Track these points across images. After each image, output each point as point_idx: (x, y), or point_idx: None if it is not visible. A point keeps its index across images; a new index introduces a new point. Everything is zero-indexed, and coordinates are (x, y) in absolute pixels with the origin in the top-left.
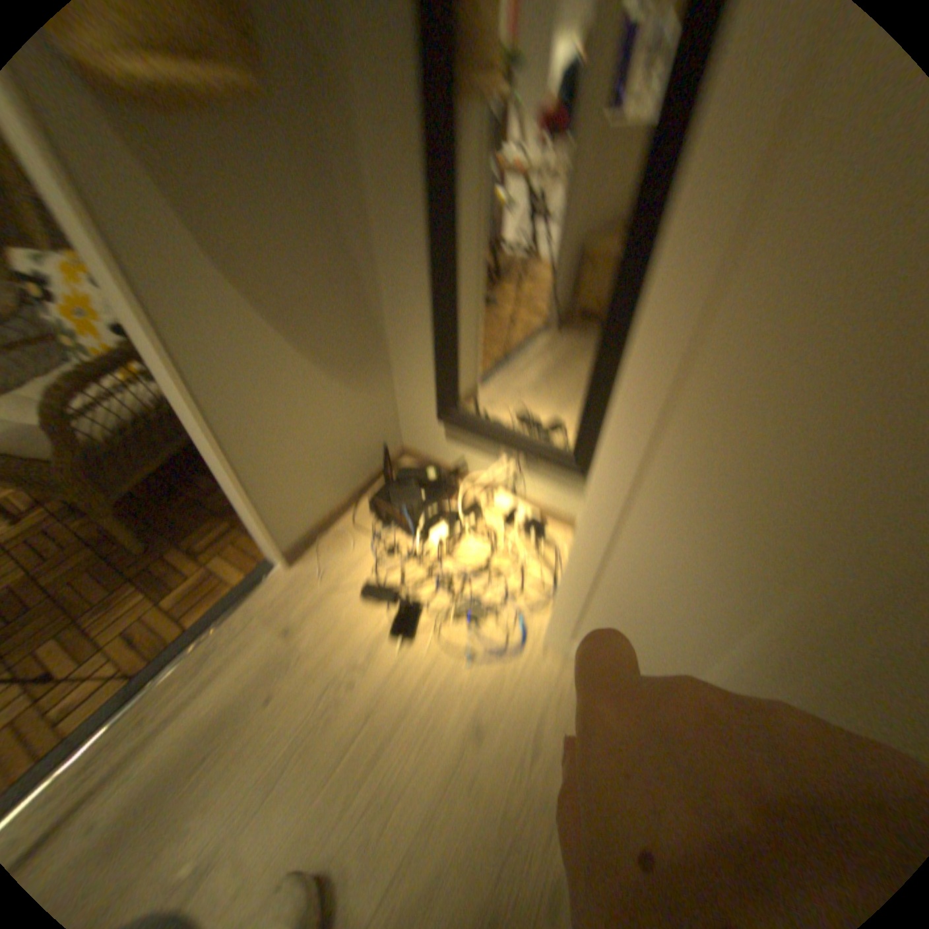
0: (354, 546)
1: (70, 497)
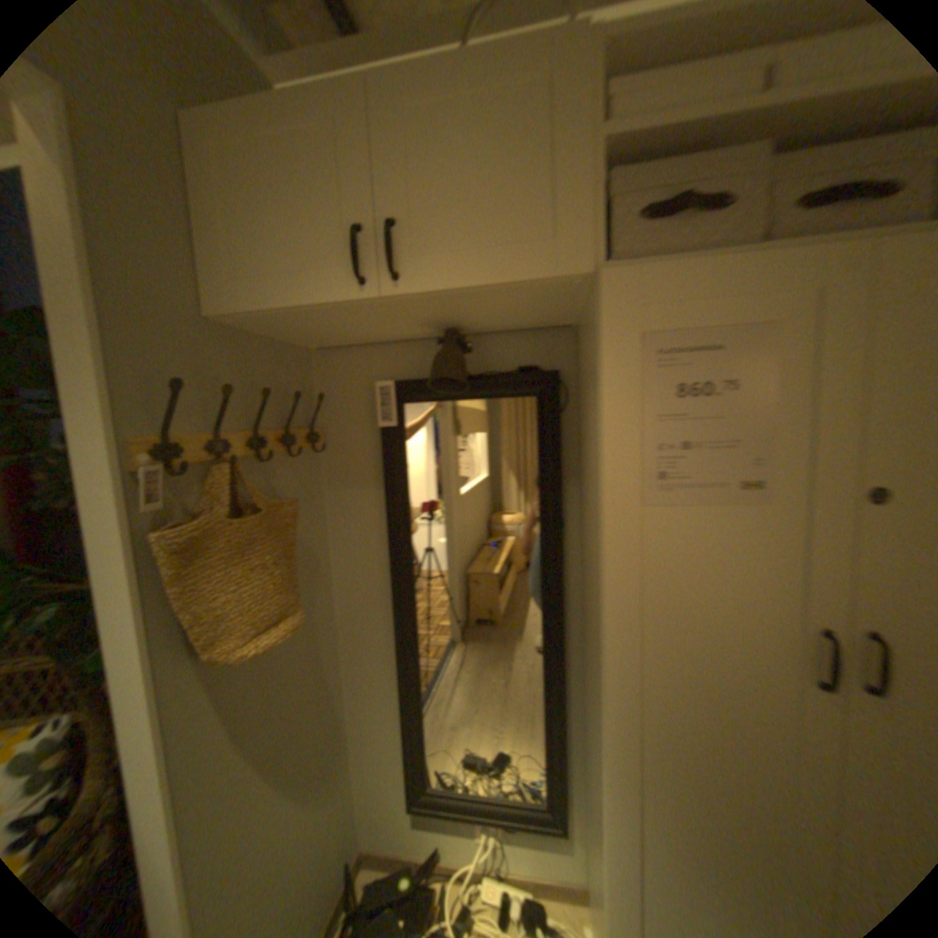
0: None
1: None
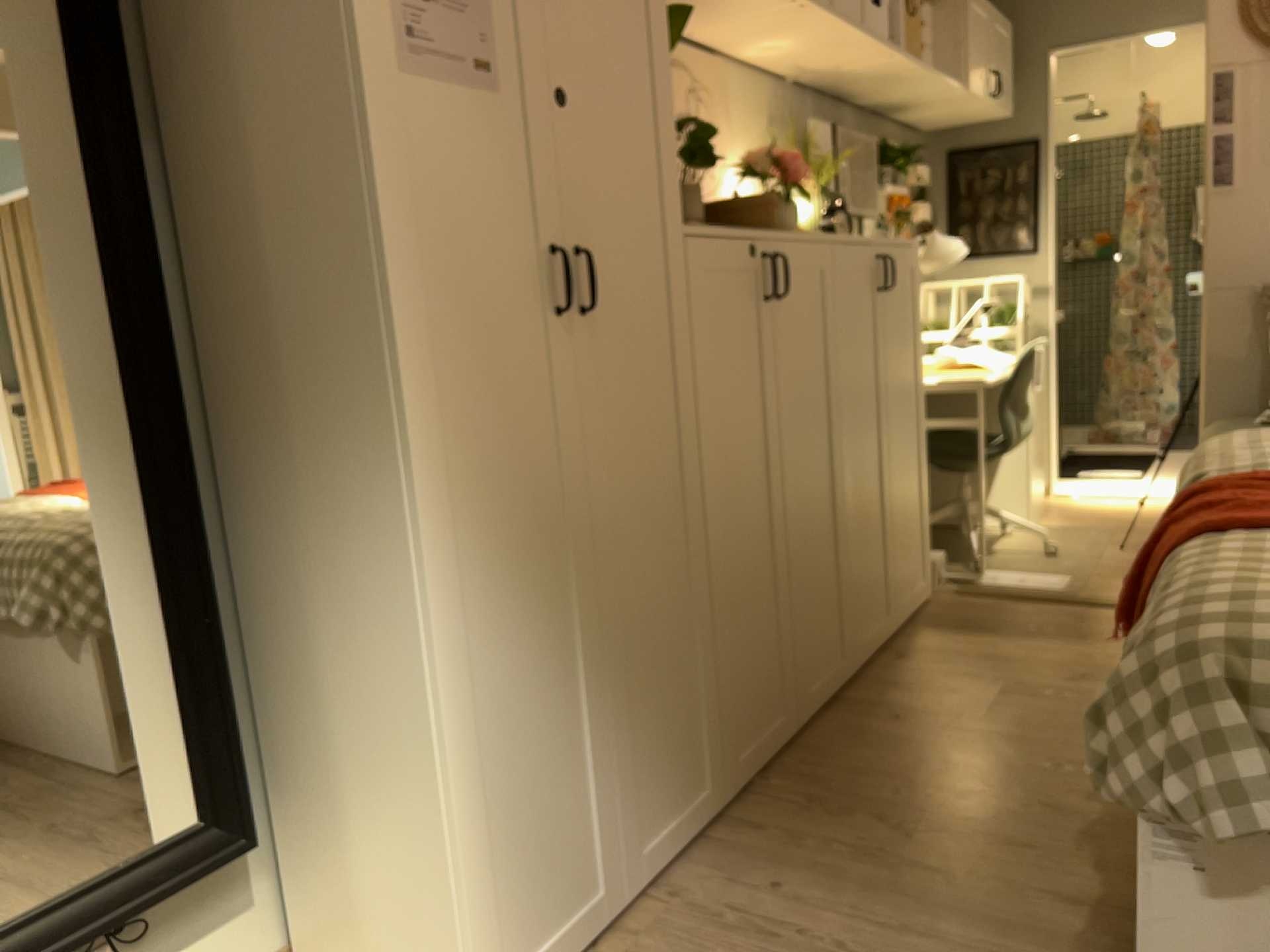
0: None
1: None
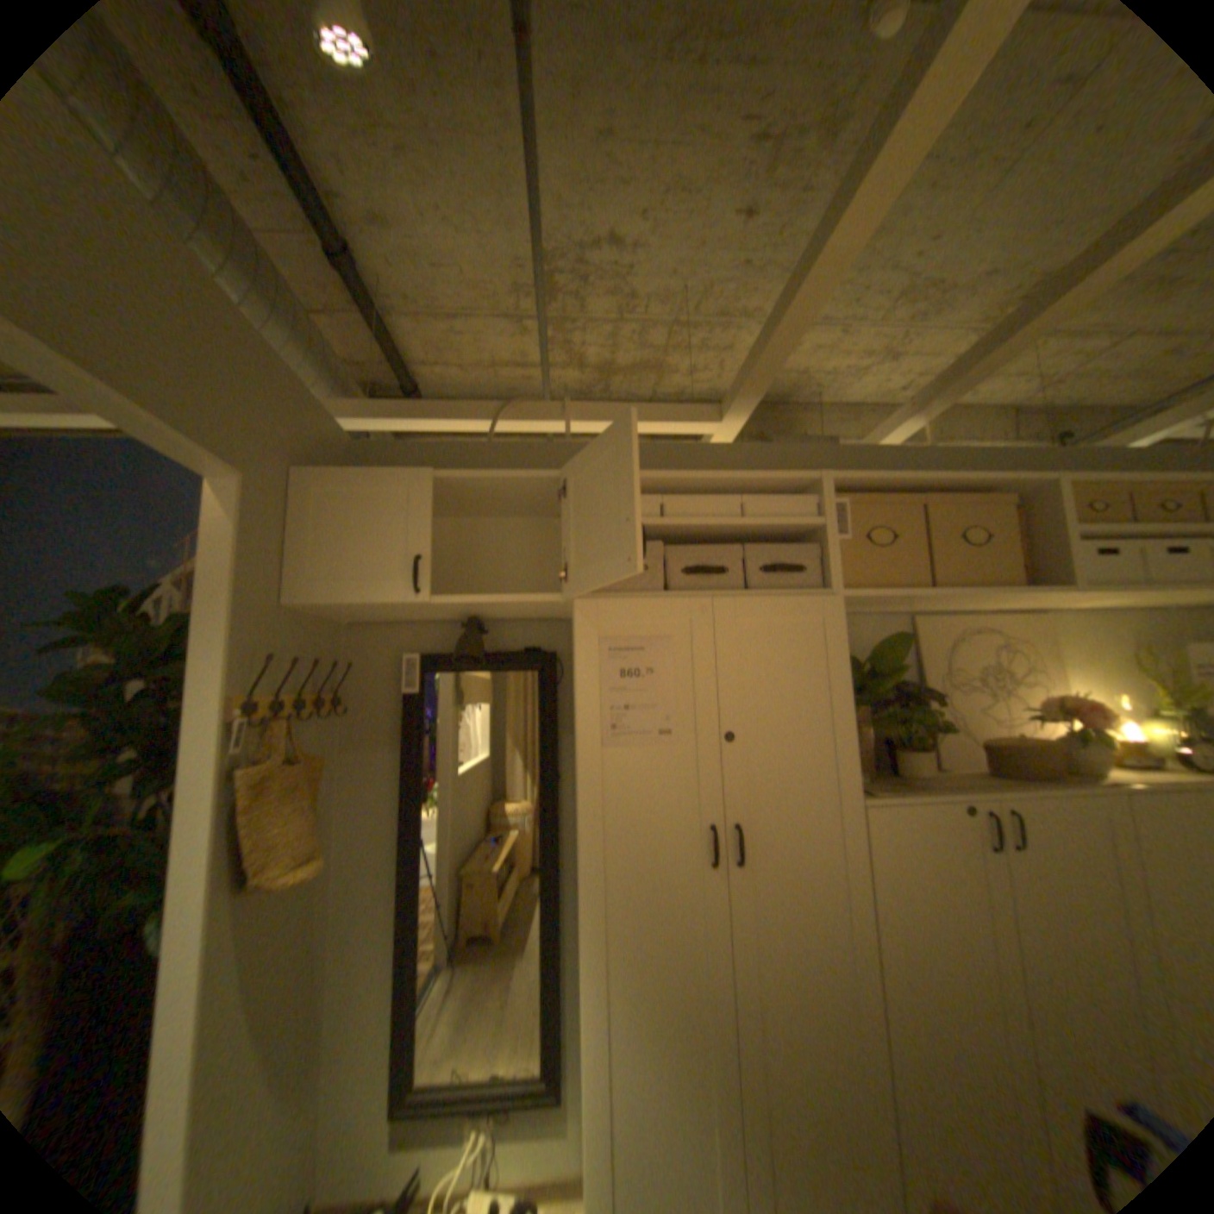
0: None
1: None
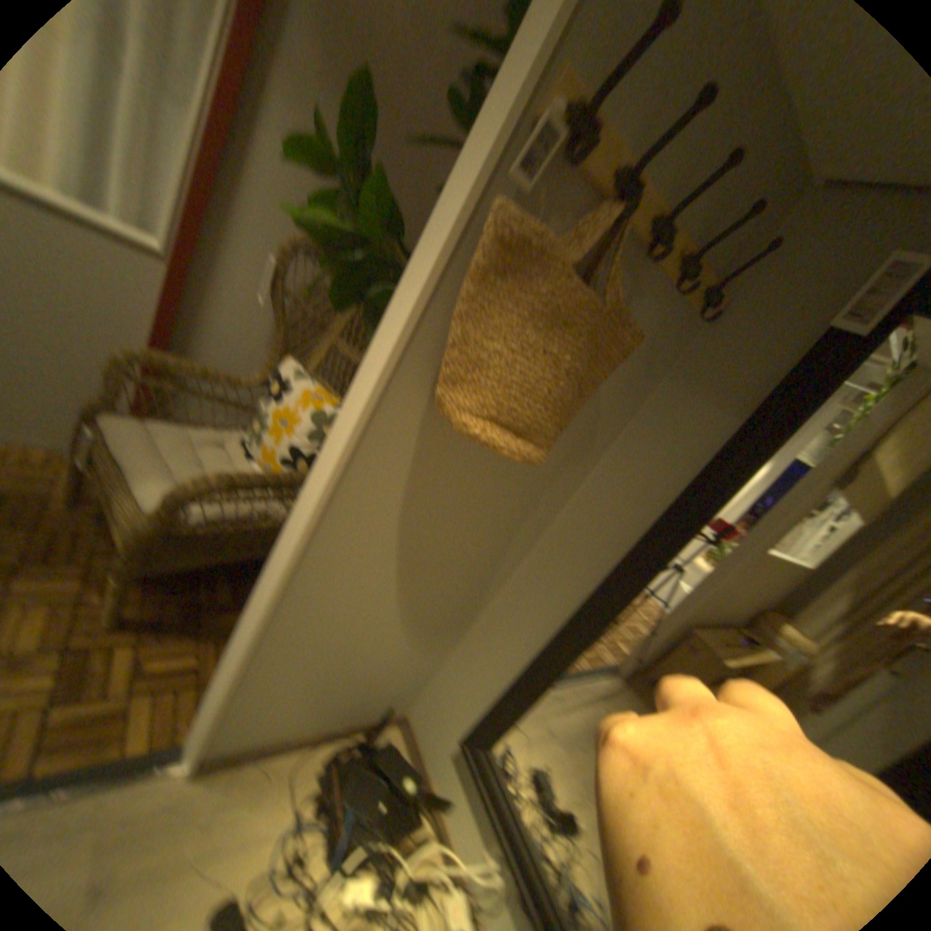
0: (266, 811)
1: (115, 535)
